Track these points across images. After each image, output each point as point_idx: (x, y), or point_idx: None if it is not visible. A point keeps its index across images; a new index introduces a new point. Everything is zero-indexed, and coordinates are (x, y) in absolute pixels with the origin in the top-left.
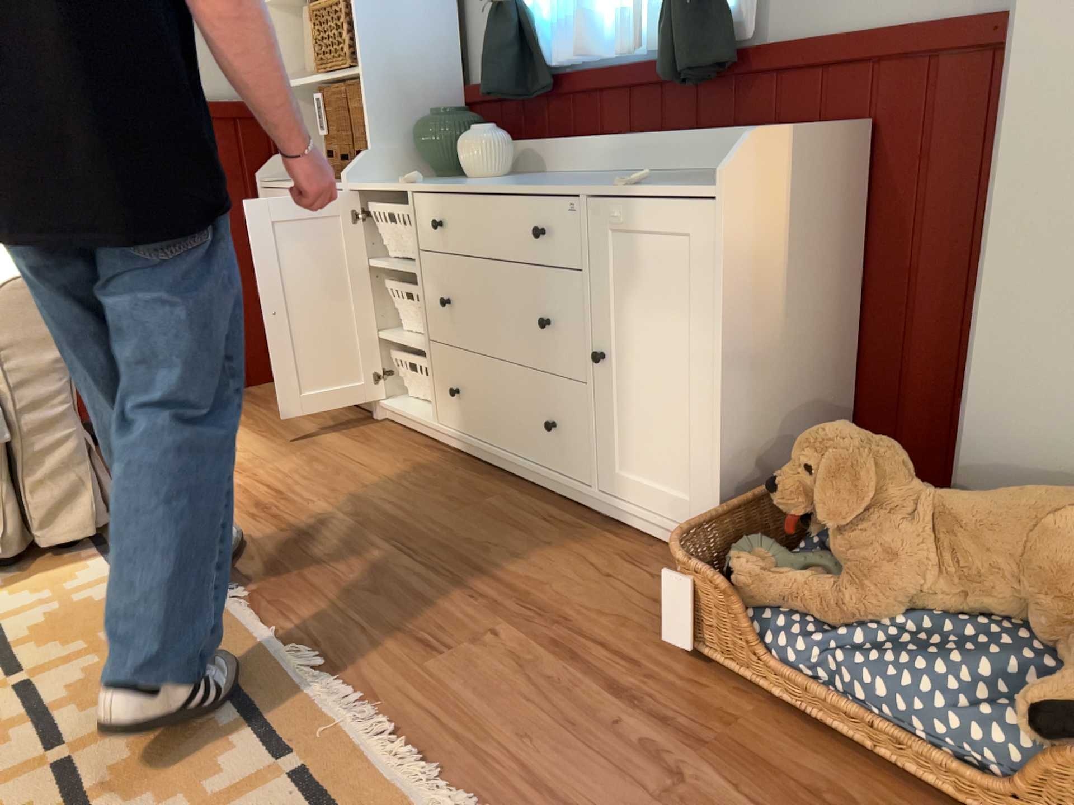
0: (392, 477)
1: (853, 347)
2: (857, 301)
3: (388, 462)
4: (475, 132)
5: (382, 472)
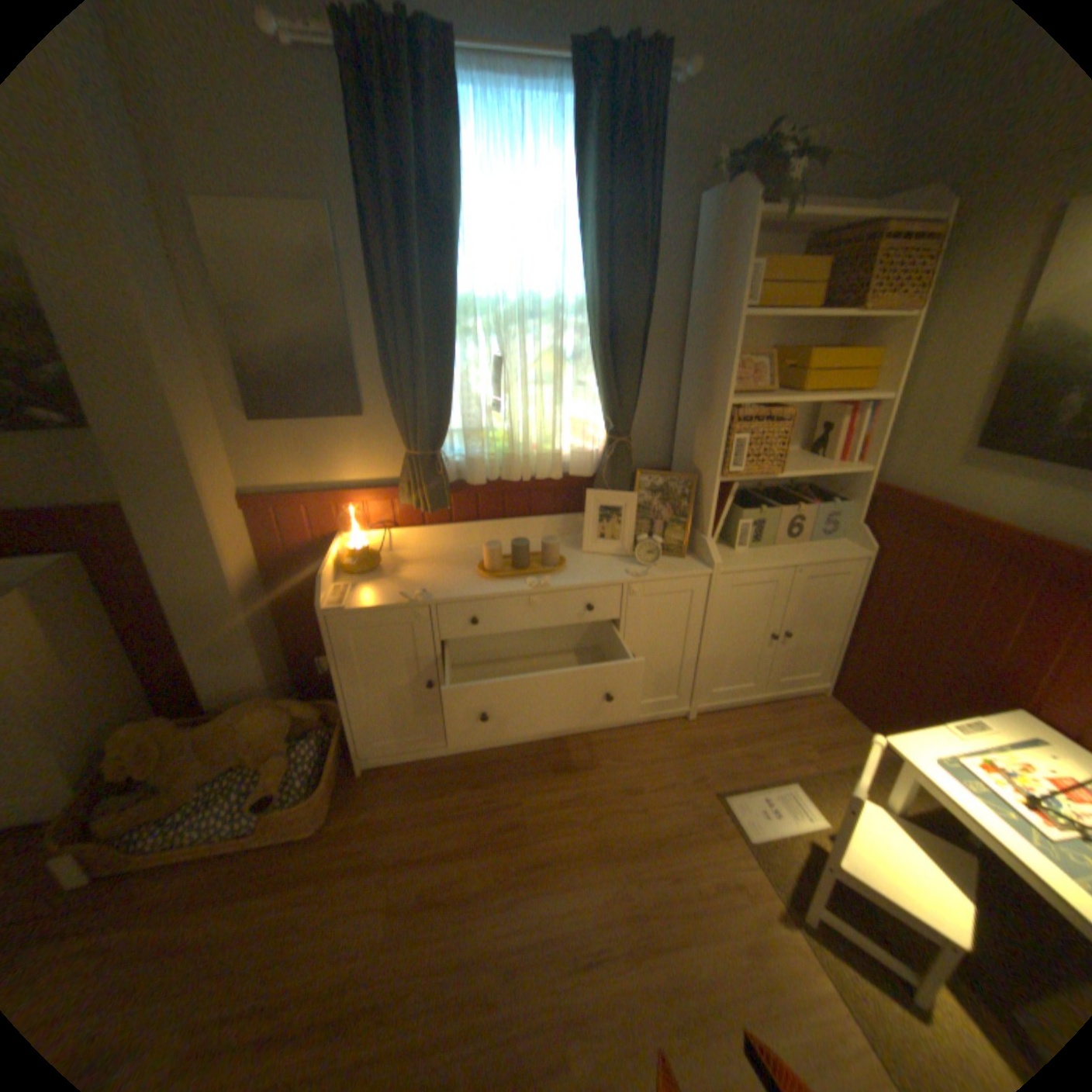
0: None
1: (124, 657)
2: (115, 637)
3: None
4: None
5: None
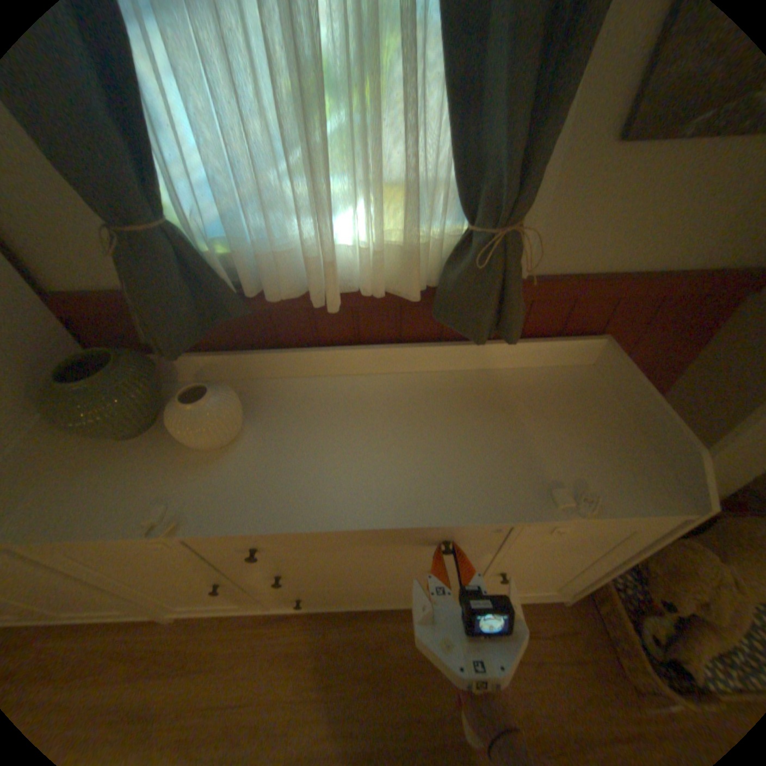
0: (290, 692)
1: None
2: None
3: (260, 674)
4: (199, 407)
5: (273, 694)
